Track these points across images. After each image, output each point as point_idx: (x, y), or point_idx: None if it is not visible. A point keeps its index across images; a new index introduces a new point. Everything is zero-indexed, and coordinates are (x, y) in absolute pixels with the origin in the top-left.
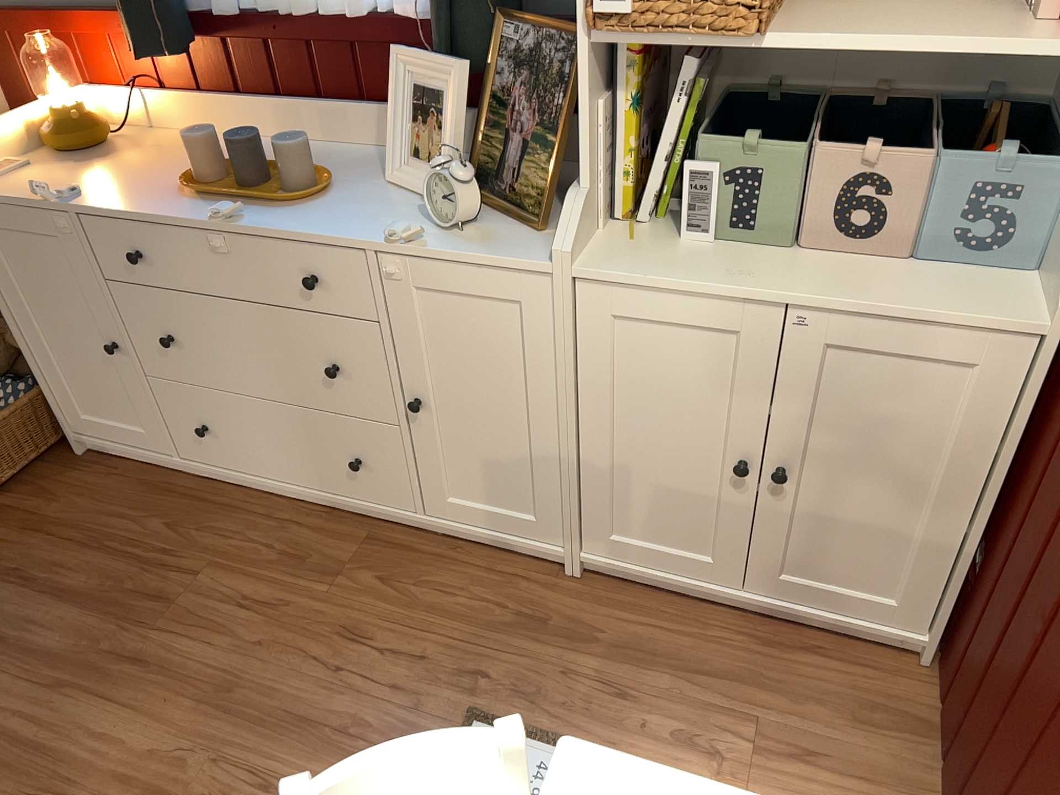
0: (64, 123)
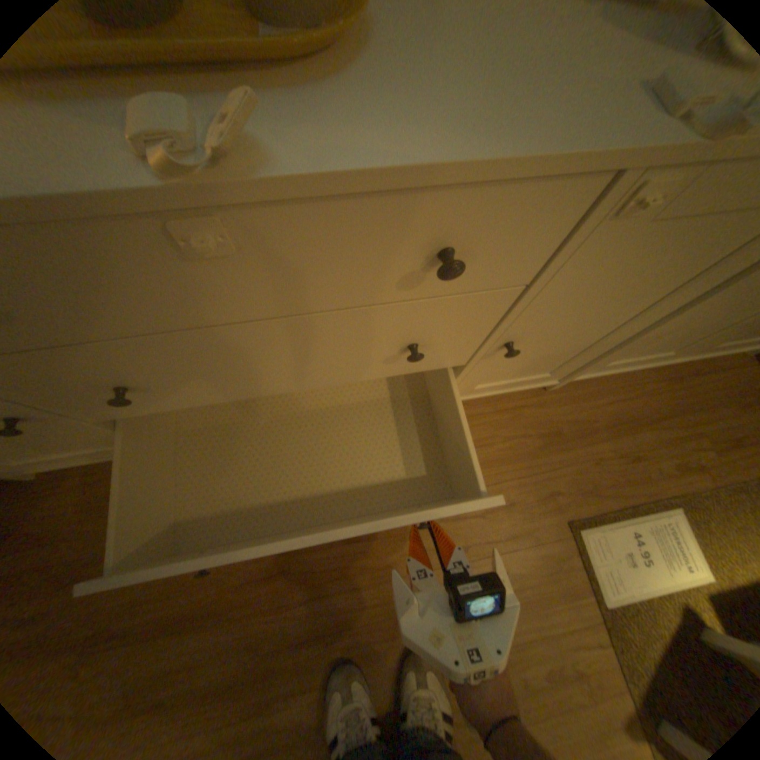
0: None
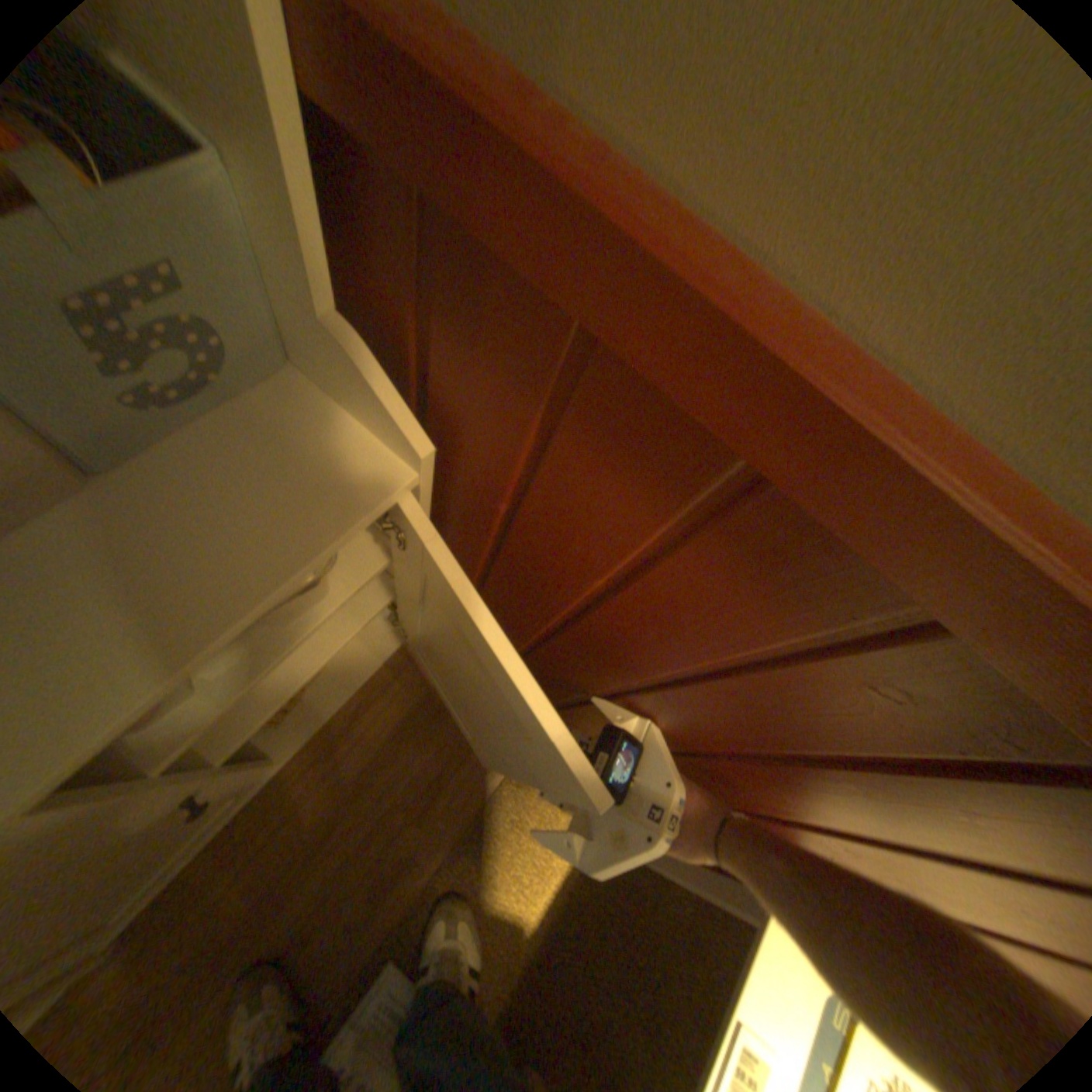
0: None
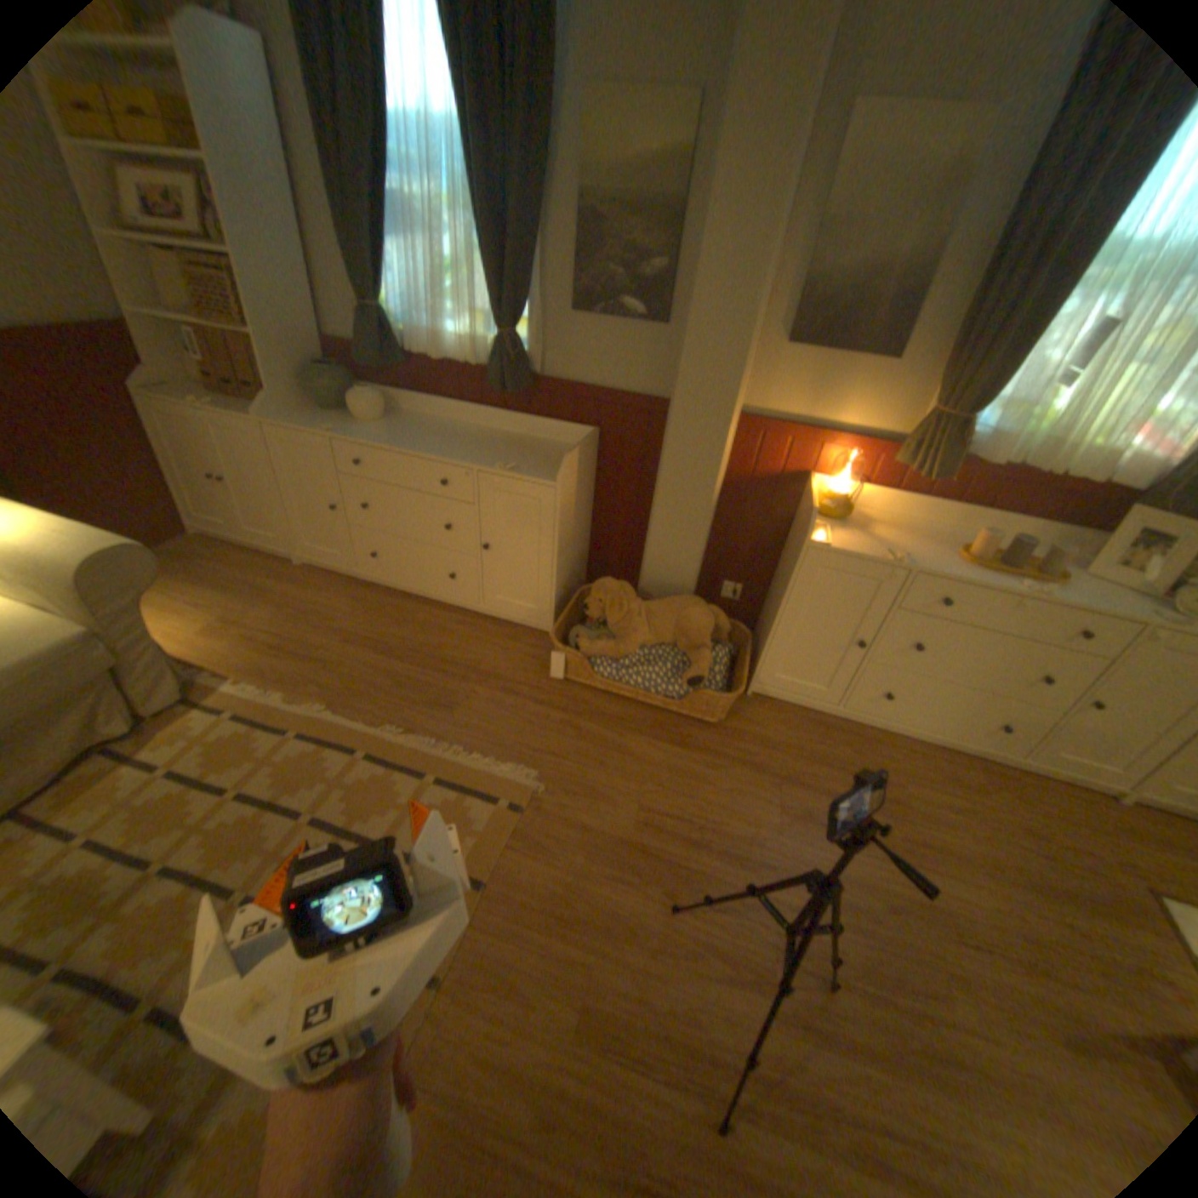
0: (837, 499)
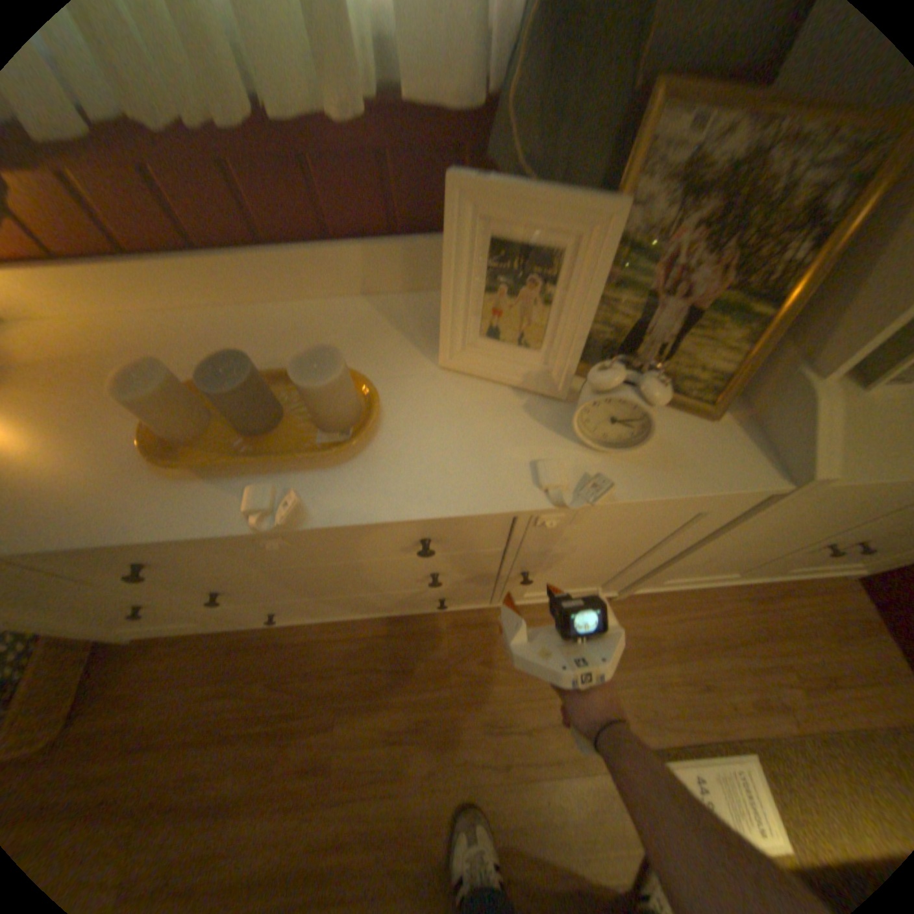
0: None
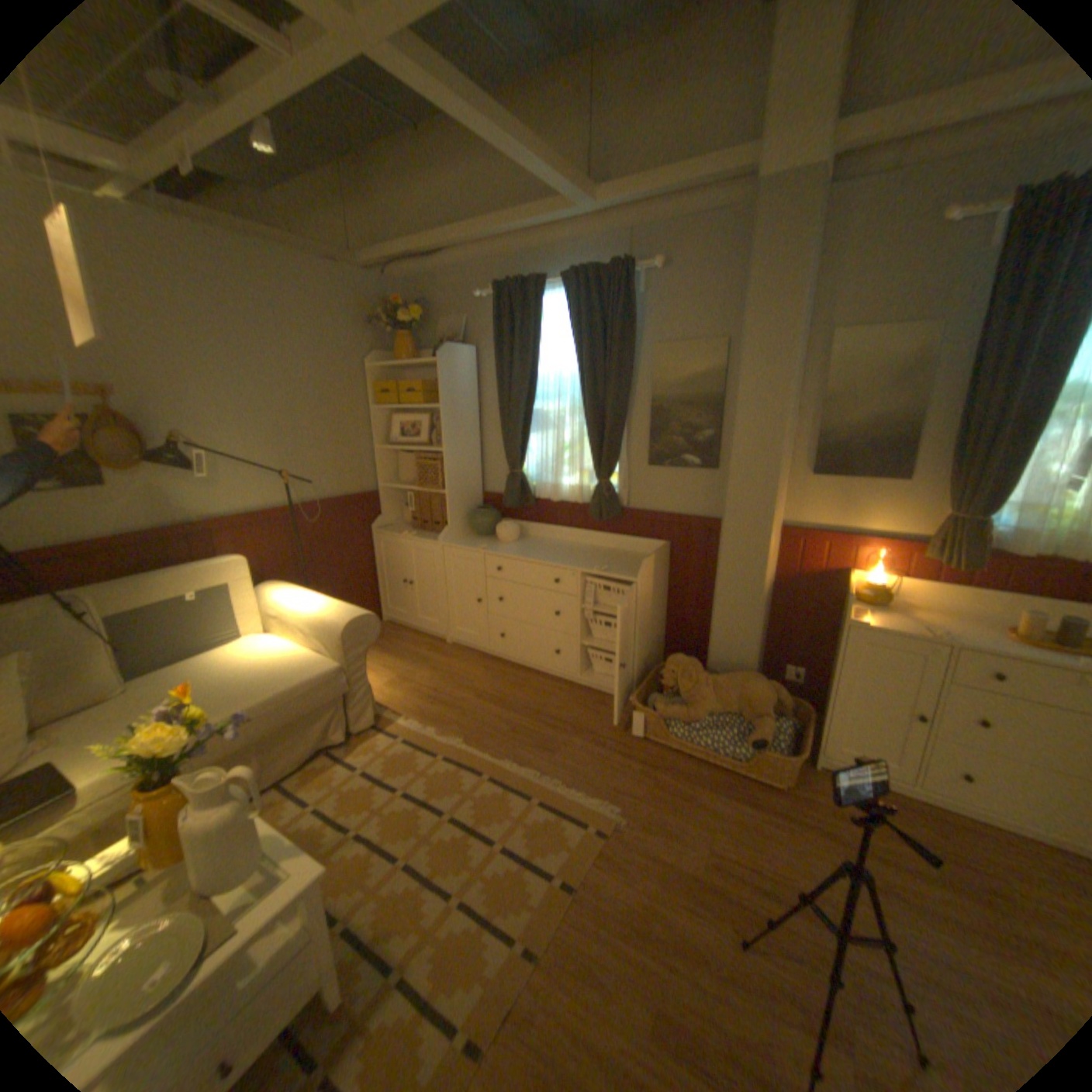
0: (875, 588)
